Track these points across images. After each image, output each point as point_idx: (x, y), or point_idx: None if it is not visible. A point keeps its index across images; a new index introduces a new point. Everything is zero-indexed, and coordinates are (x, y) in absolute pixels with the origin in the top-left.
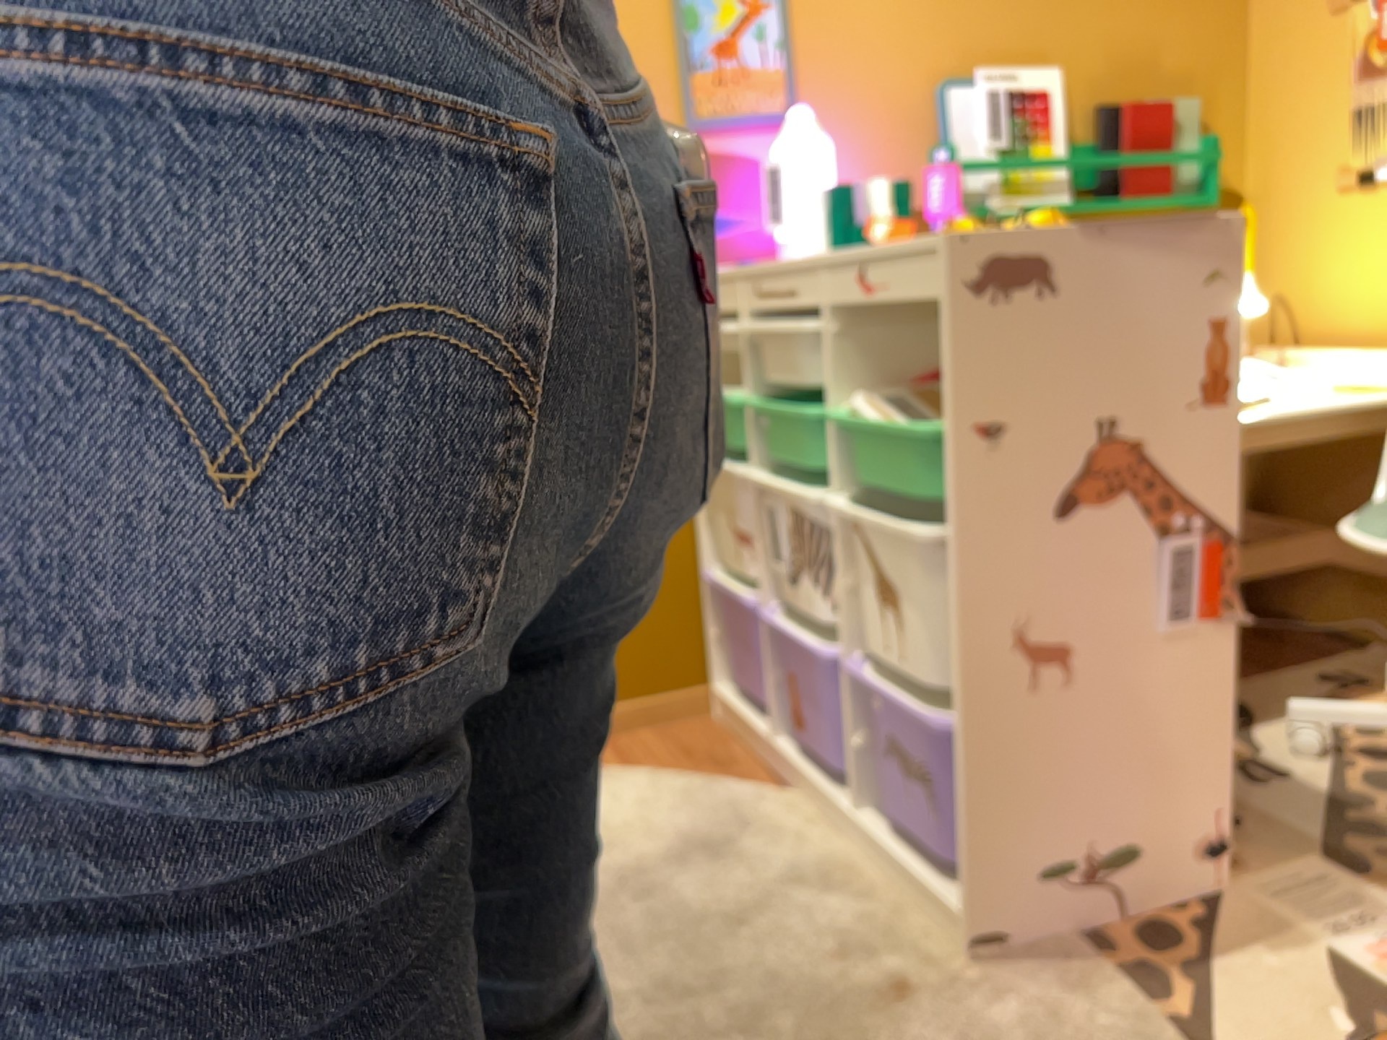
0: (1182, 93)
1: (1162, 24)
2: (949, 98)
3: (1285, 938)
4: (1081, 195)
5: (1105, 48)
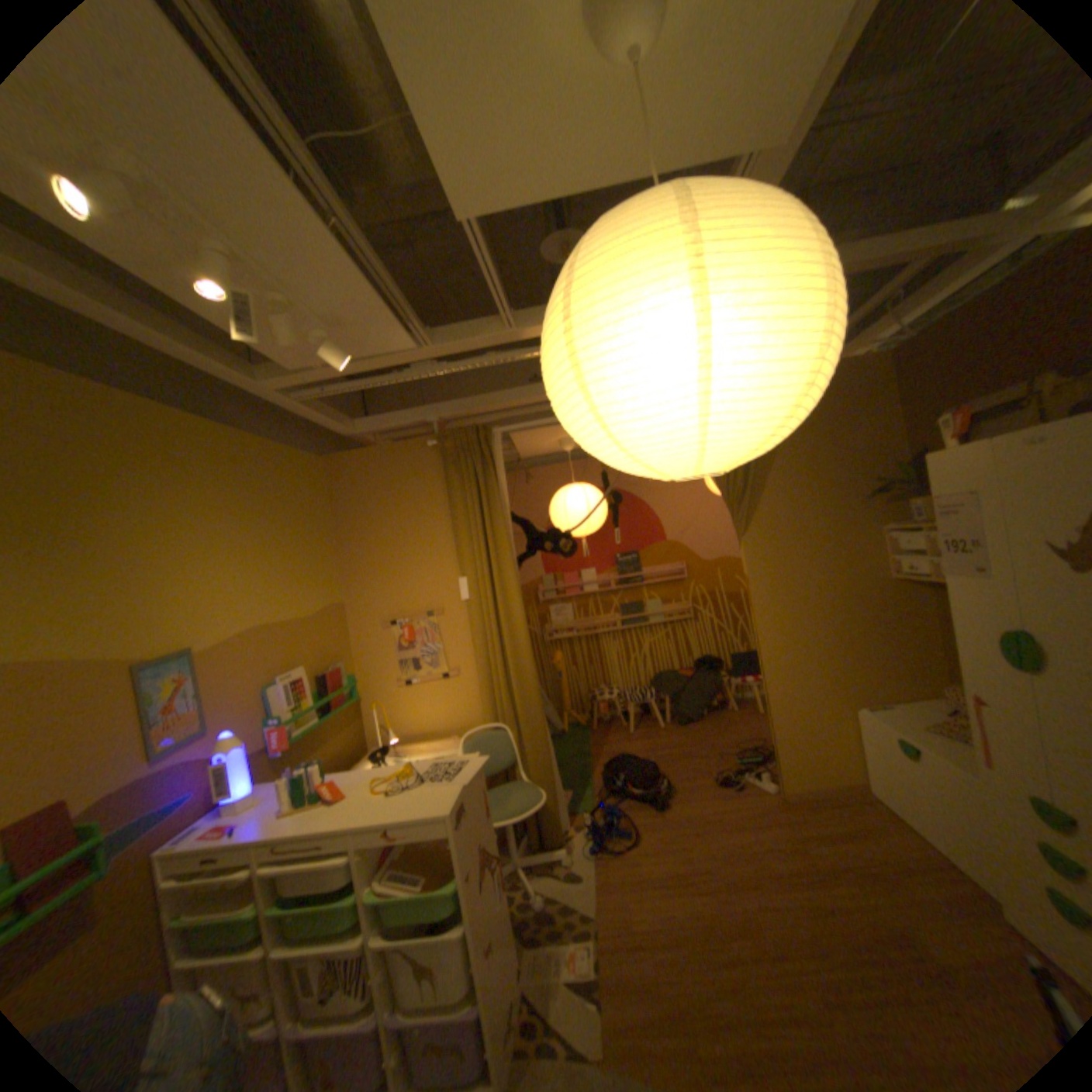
0: (337, 661)
1: (327, 638)
2: (268, 695)
3: (547, 990)
4: (318, 715)
5: (313, 653)
